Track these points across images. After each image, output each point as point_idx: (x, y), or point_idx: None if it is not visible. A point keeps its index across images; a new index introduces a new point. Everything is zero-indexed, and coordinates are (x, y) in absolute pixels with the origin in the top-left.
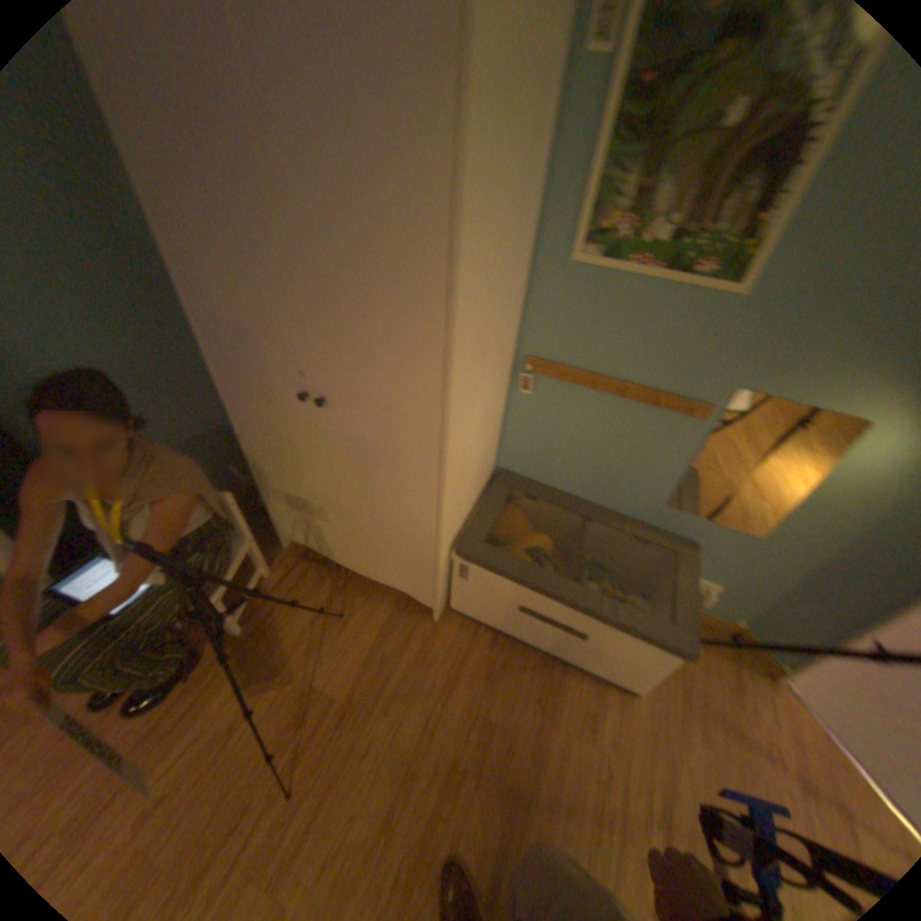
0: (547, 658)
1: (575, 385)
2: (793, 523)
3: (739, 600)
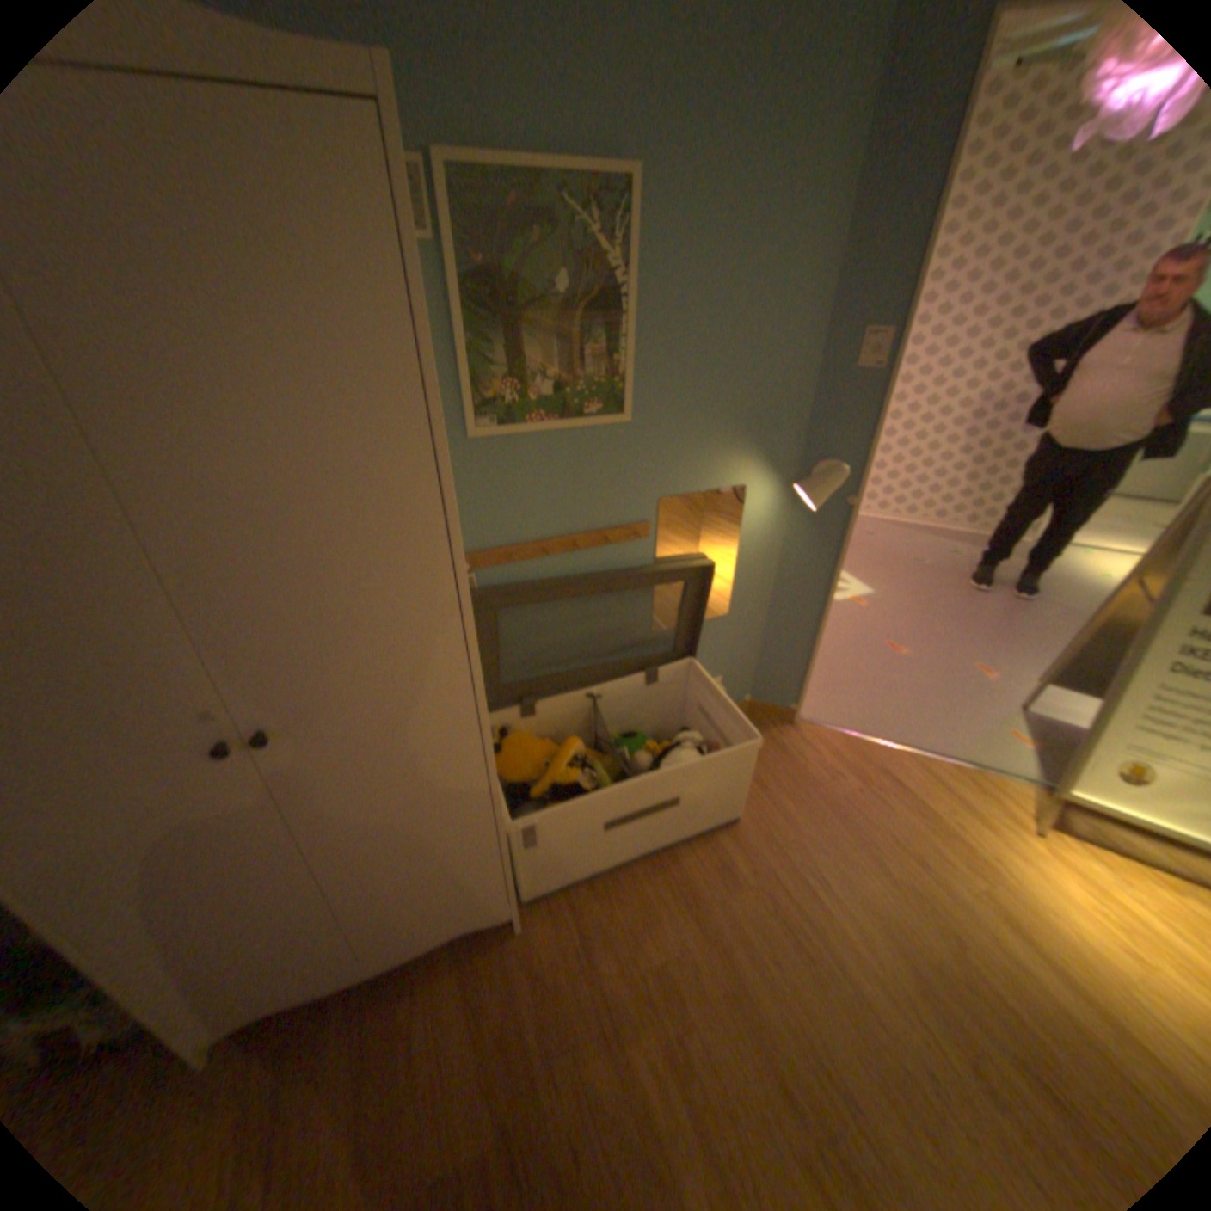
0: (650, 856)
1: (523, 560)
2: (738, 587)
3: (736, 677)
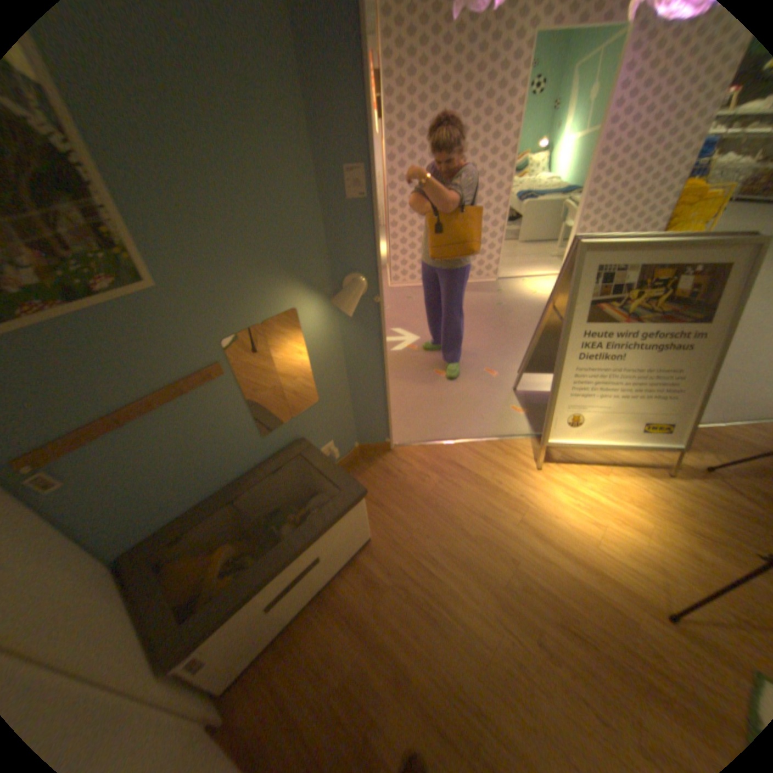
0: (314, 598)
1: (100, 435)
2: (320, 379)
3: (343, 435)
